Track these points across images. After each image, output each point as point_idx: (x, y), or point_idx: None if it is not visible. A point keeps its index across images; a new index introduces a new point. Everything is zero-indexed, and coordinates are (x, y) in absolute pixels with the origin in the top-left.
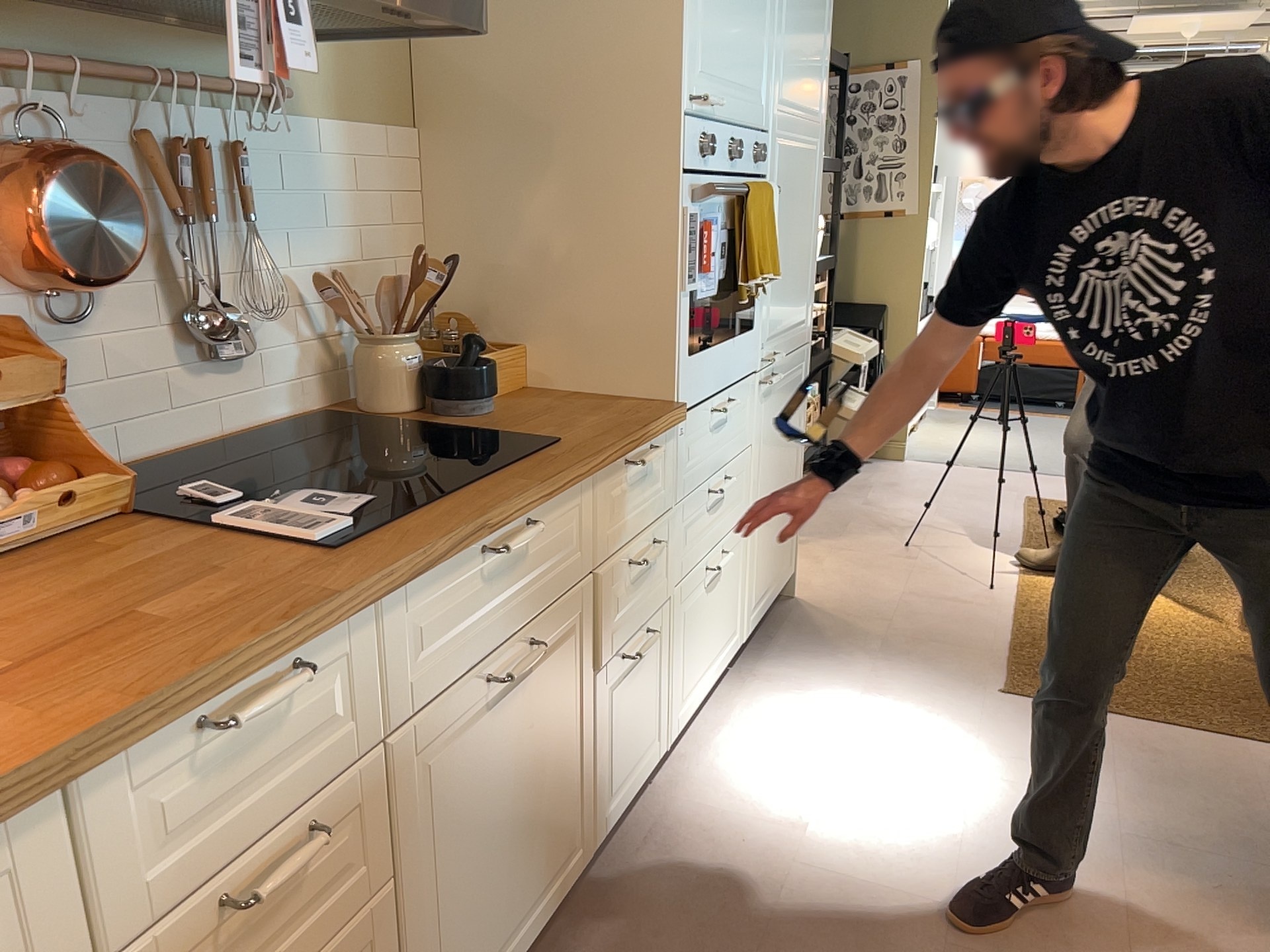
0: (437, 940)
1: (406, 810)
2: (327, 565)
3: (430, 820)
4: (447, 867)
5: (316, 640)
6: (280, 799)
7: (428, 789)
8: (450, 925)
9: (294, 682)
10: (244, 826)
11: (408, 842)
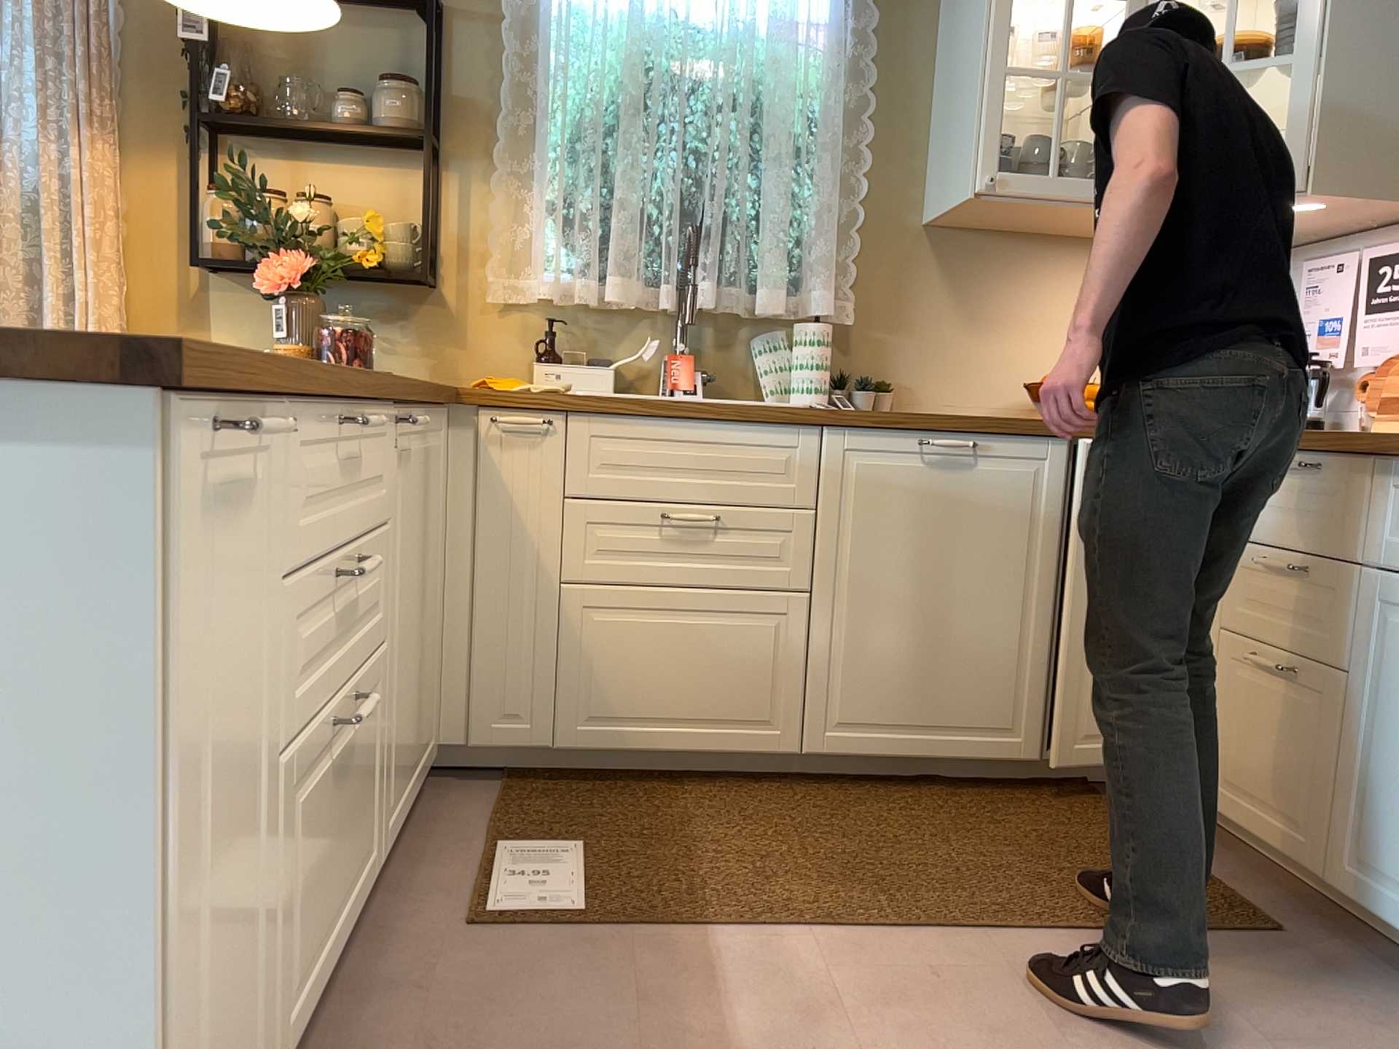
0: (1374, 784)
1: (1370, 637)
2: (1390, 435)
3: (1388, 672)
4: (1394, 734)
5: (1324, 455)
6: (1303, 538)
7: (1391, 644)
8: (1387, 790)
9: (1298, 464)
10: (1286, 535)
11: (1366, 665)
